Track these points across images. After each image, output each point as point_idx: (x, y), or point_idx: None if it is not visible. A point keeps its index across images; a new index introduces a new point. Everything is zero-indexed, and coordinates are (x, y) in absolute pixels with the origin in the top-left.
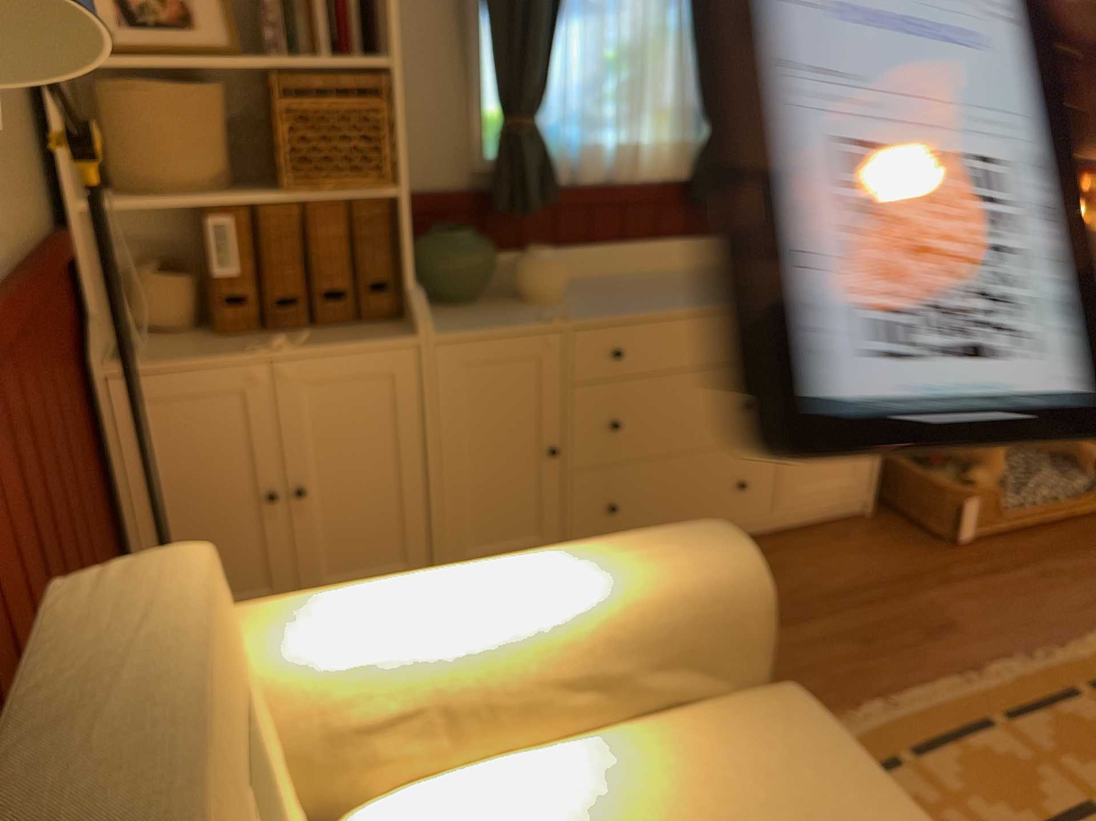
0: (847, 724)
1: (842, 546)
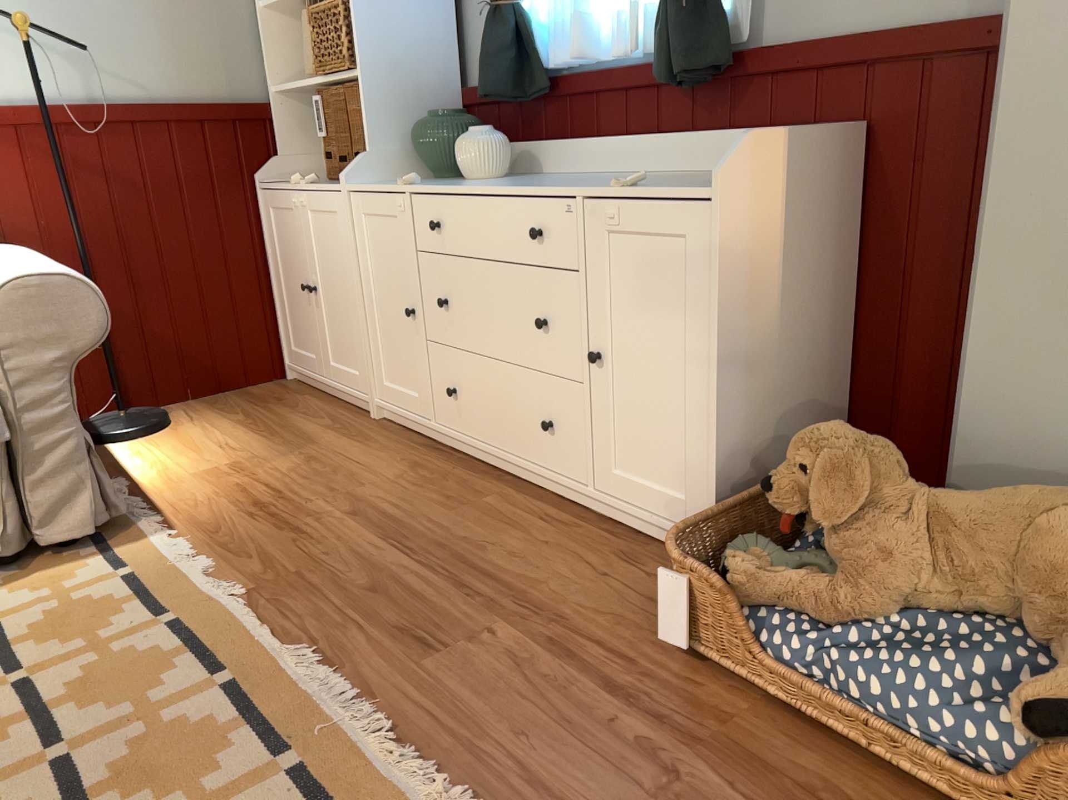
0: (227, 586)
1: (603, 560)
